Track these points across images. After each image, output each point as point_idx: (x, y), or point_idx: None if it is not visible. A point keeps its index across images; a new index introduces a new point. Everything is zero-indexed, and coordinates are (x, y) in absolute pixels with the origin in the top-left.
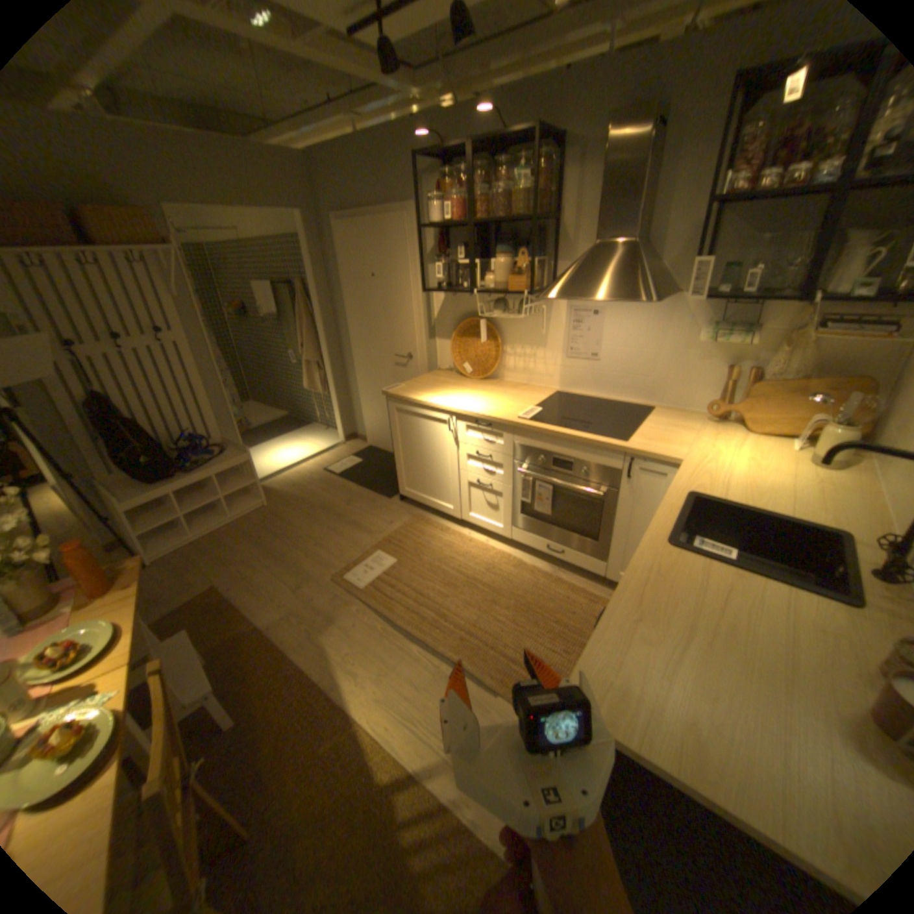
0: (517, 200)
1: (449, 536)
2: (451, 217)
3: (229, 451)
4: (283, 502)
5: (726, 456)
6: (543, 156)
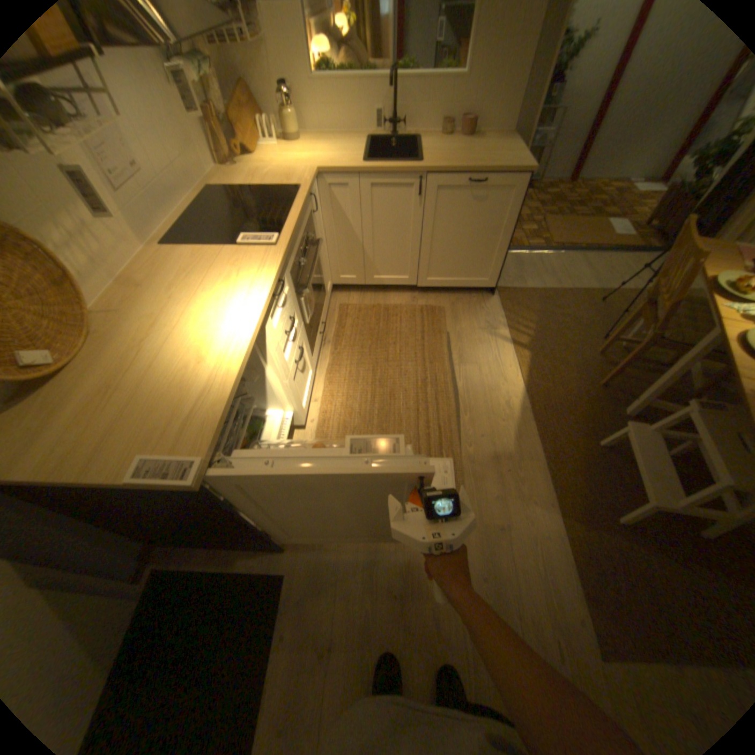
0: None
1: (328, 433)
2: None
3: None
4: None
5: (298, 159)
6: None
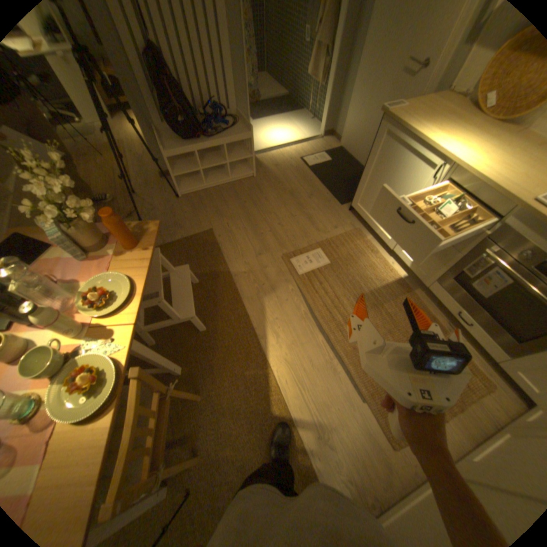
0: None
1: (376, 259)
2: None
3: (239, 125)
4: (266, 178)
5: None
6: None
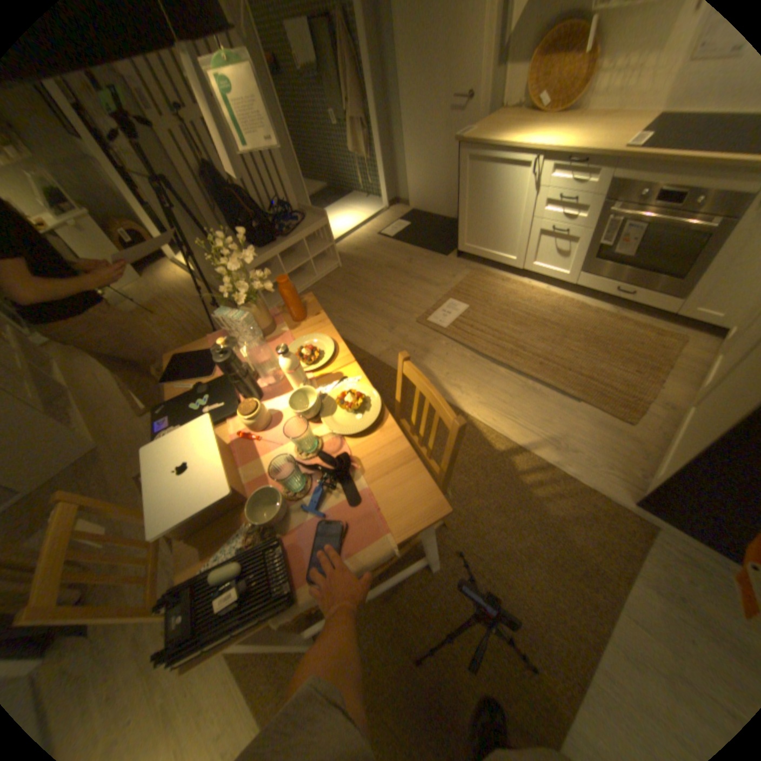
0: None
1: (511, 285)
2: None
3: (308, 216)
4: (353, 263)
5: None
6: None
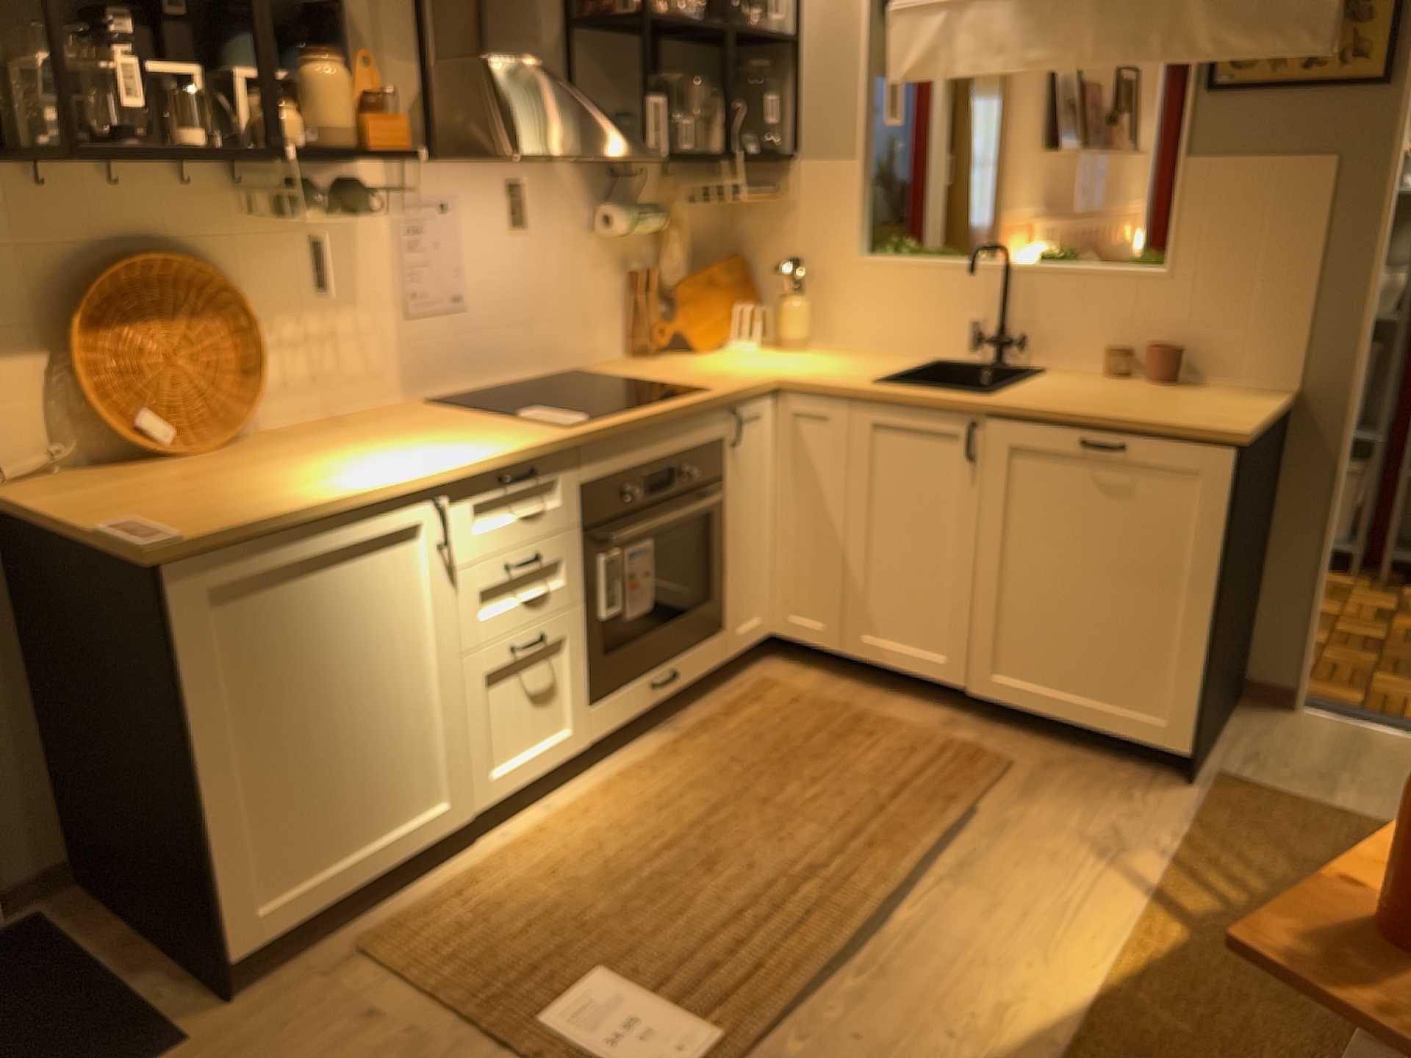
0: None
1: (512, 866)
2: None
3: None
4: None
5: (767, 365)
6: None
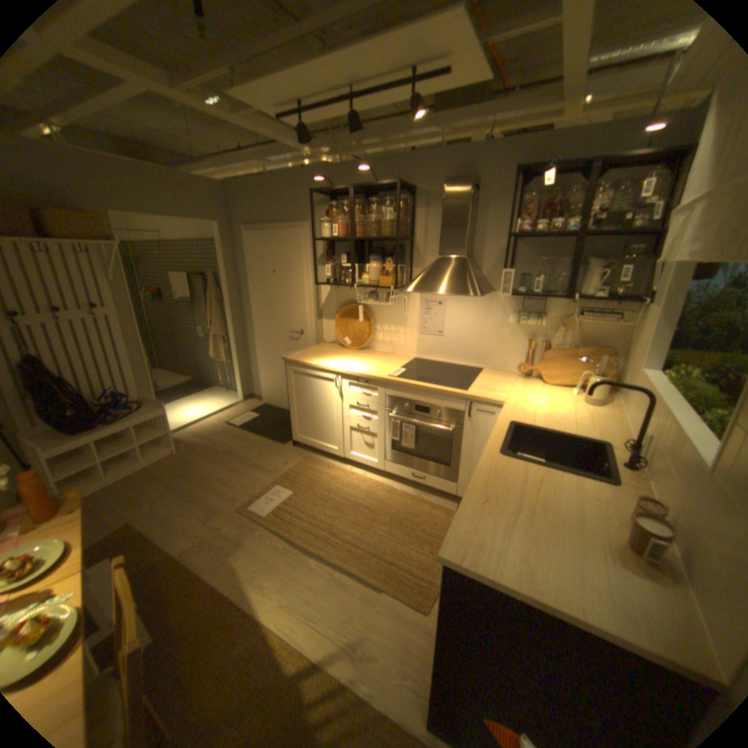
0: (385, 226)
1: (335, 471)
2: (336, 234)
3: (146, 406)
4: (191, 450)
5: (532, 399)
6: (402, 200)
